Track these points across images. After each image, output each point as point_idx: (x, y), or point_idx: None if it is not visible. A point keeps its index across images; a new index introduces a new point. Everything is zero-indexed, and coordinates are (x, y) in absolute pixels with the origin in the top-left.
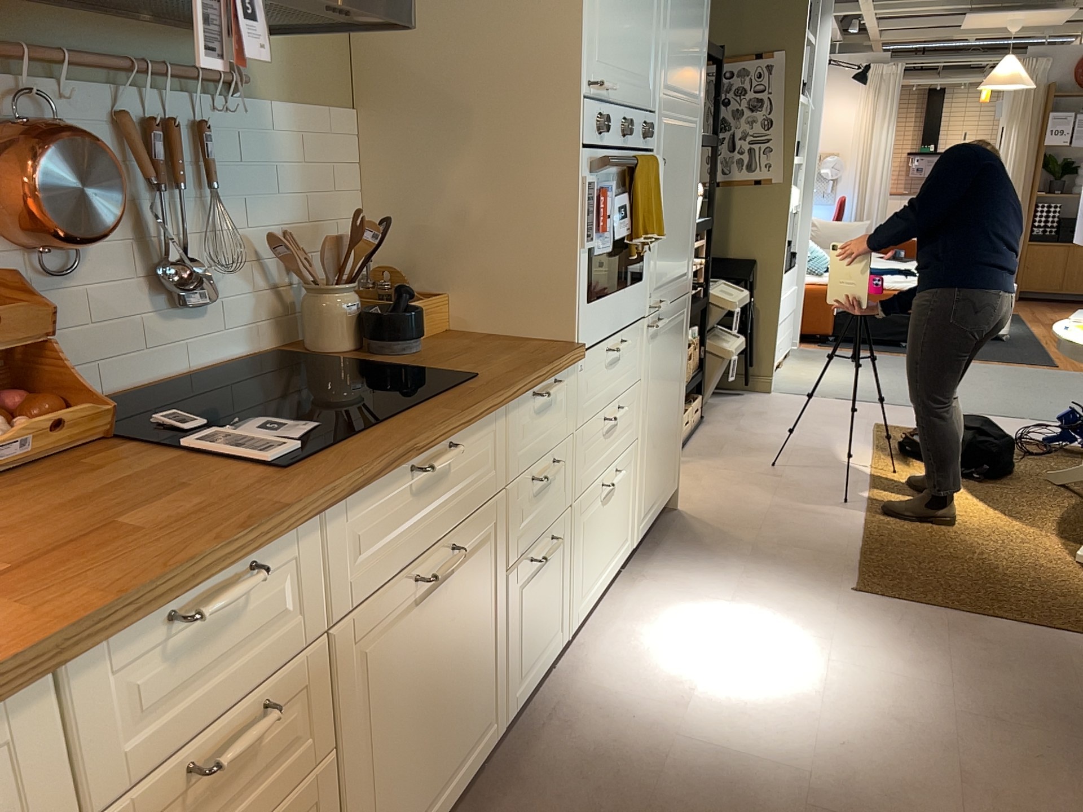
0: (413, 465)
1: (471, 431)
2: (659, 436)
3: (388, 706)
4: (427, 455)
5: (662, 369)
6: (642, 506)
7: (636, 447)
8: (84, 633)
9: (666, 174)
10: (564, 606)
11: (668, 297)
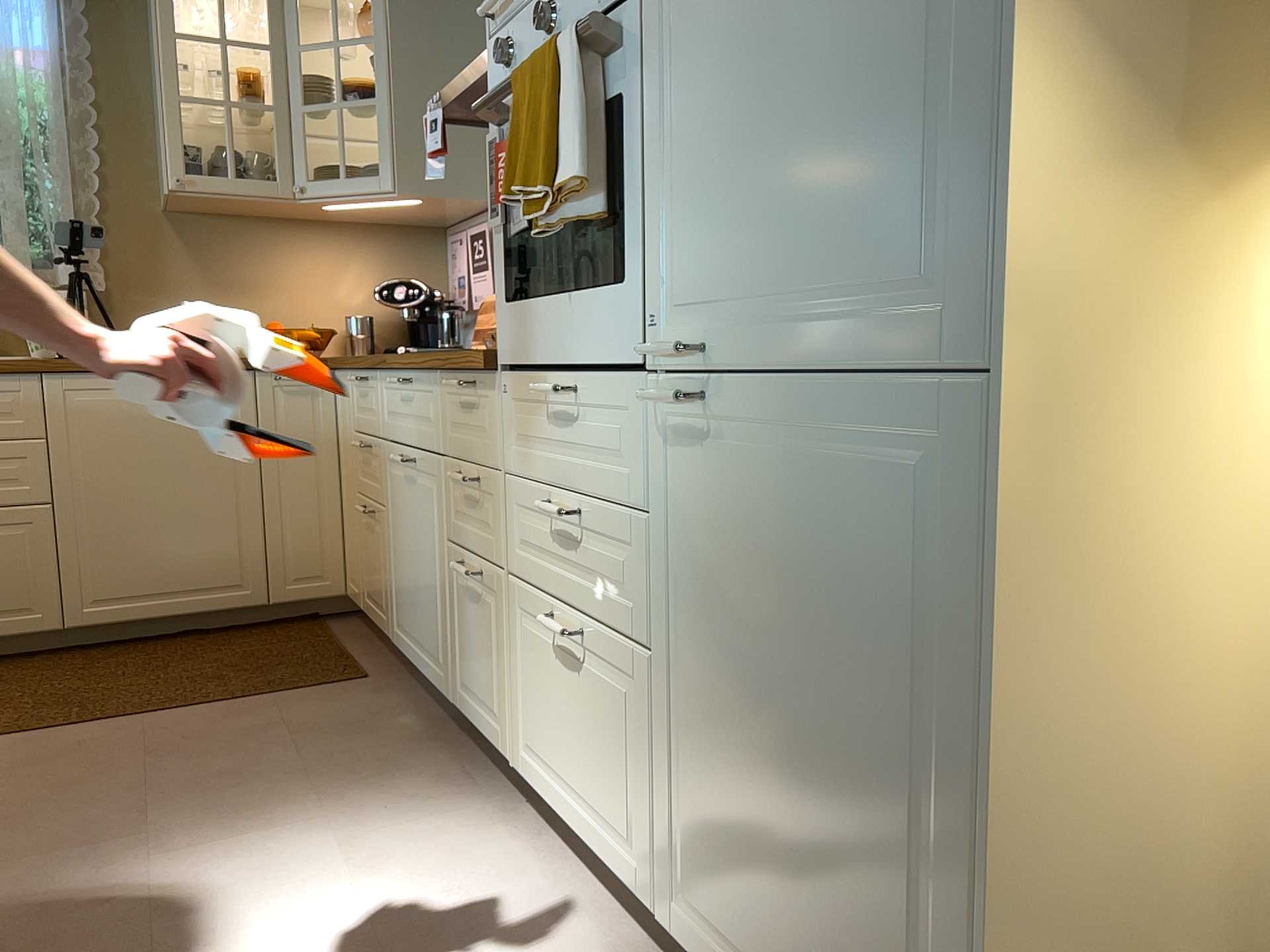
0: (399, 376)
1: (420, 379)
2: (761, 779)
3: (397, 522)
4: (404, 377)
5: (747, 565)
6: (688, 871)
7: (649, 670)
8: (343, 360)
9: (699, 4)
10: (504, 703)
11: (758, 348)
